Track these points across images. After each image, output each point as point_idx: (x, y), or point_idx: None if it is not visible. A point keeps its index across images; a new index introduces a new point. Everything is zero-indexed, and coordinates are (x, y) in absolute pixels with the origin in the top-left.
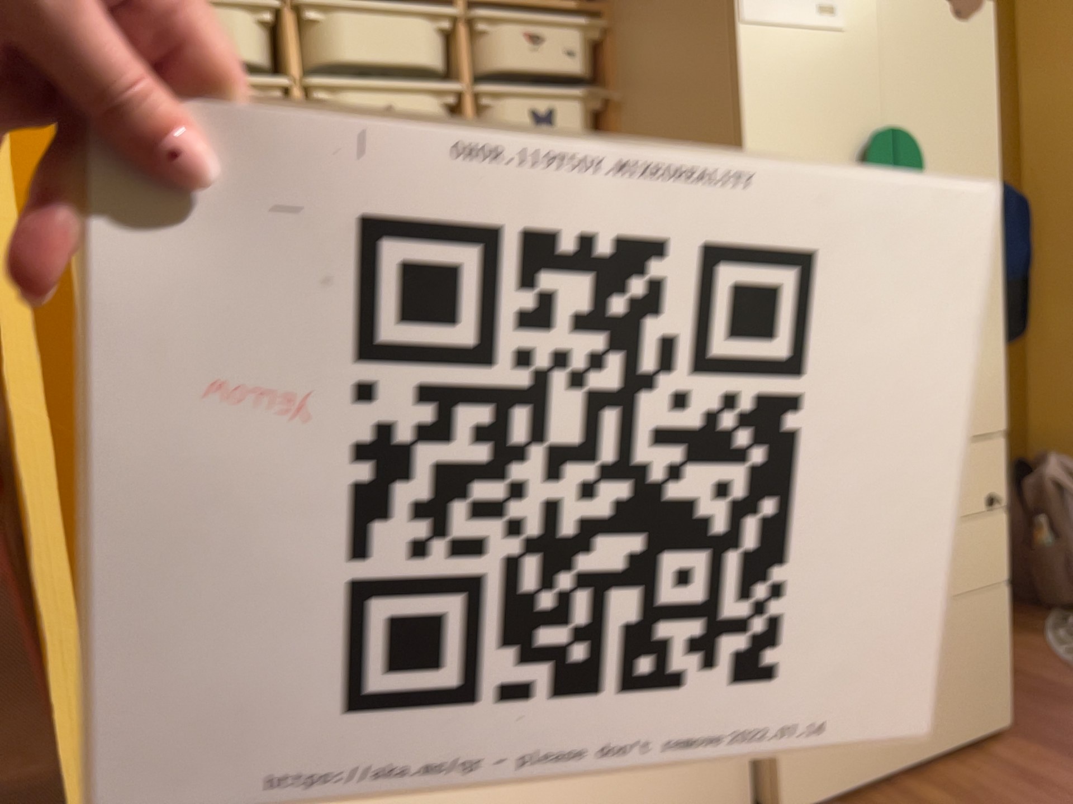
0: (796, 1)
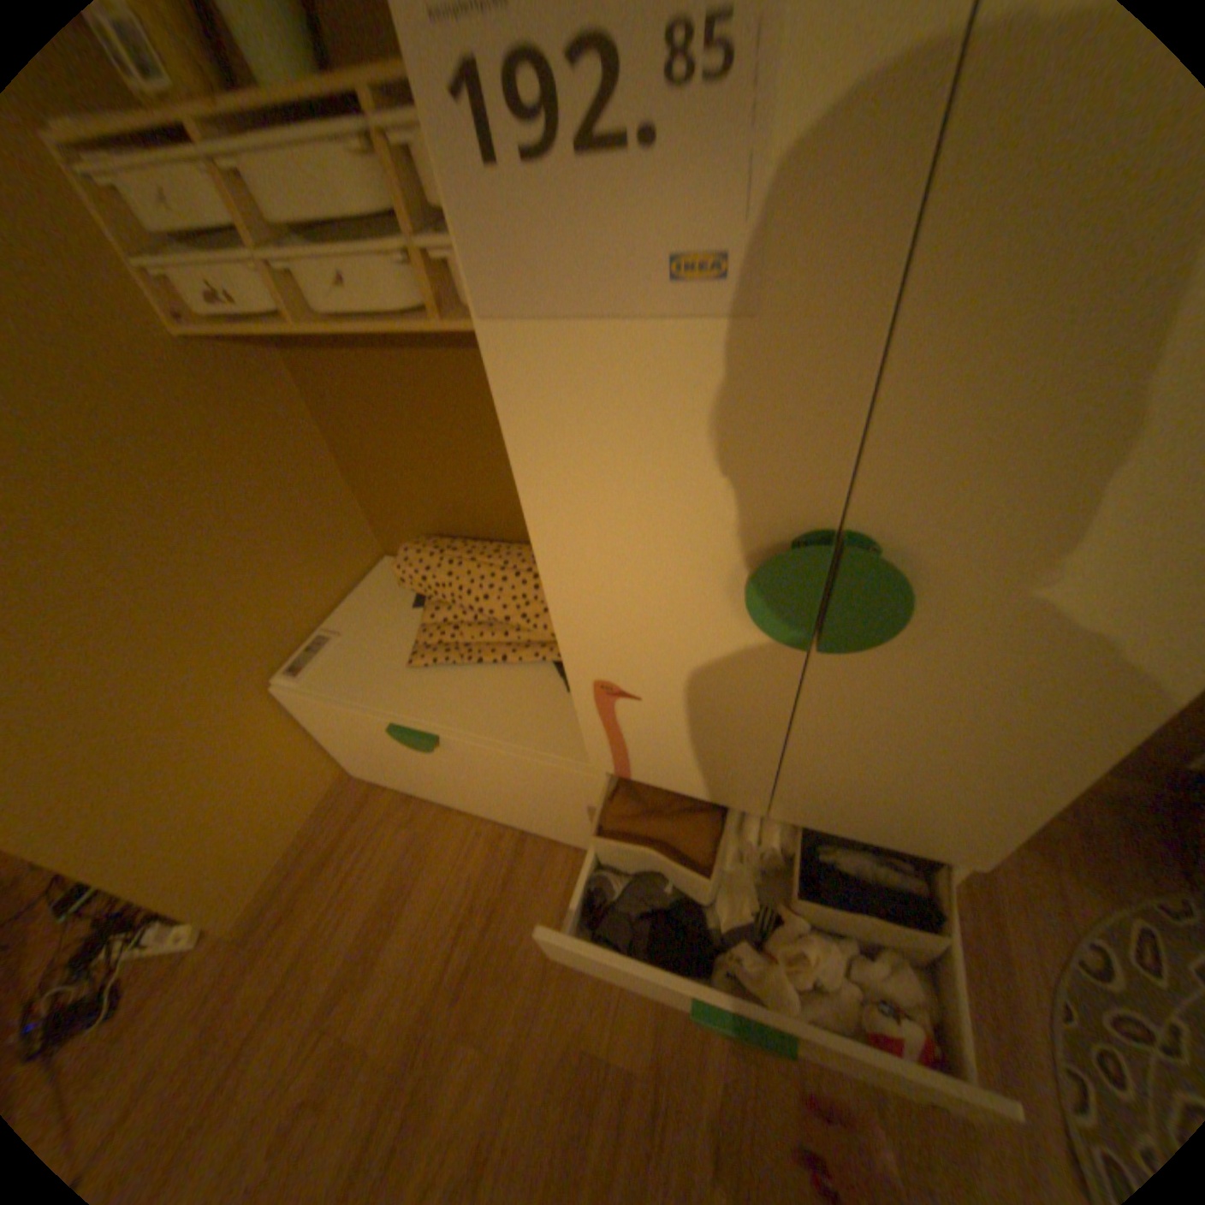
0: (598, 251)
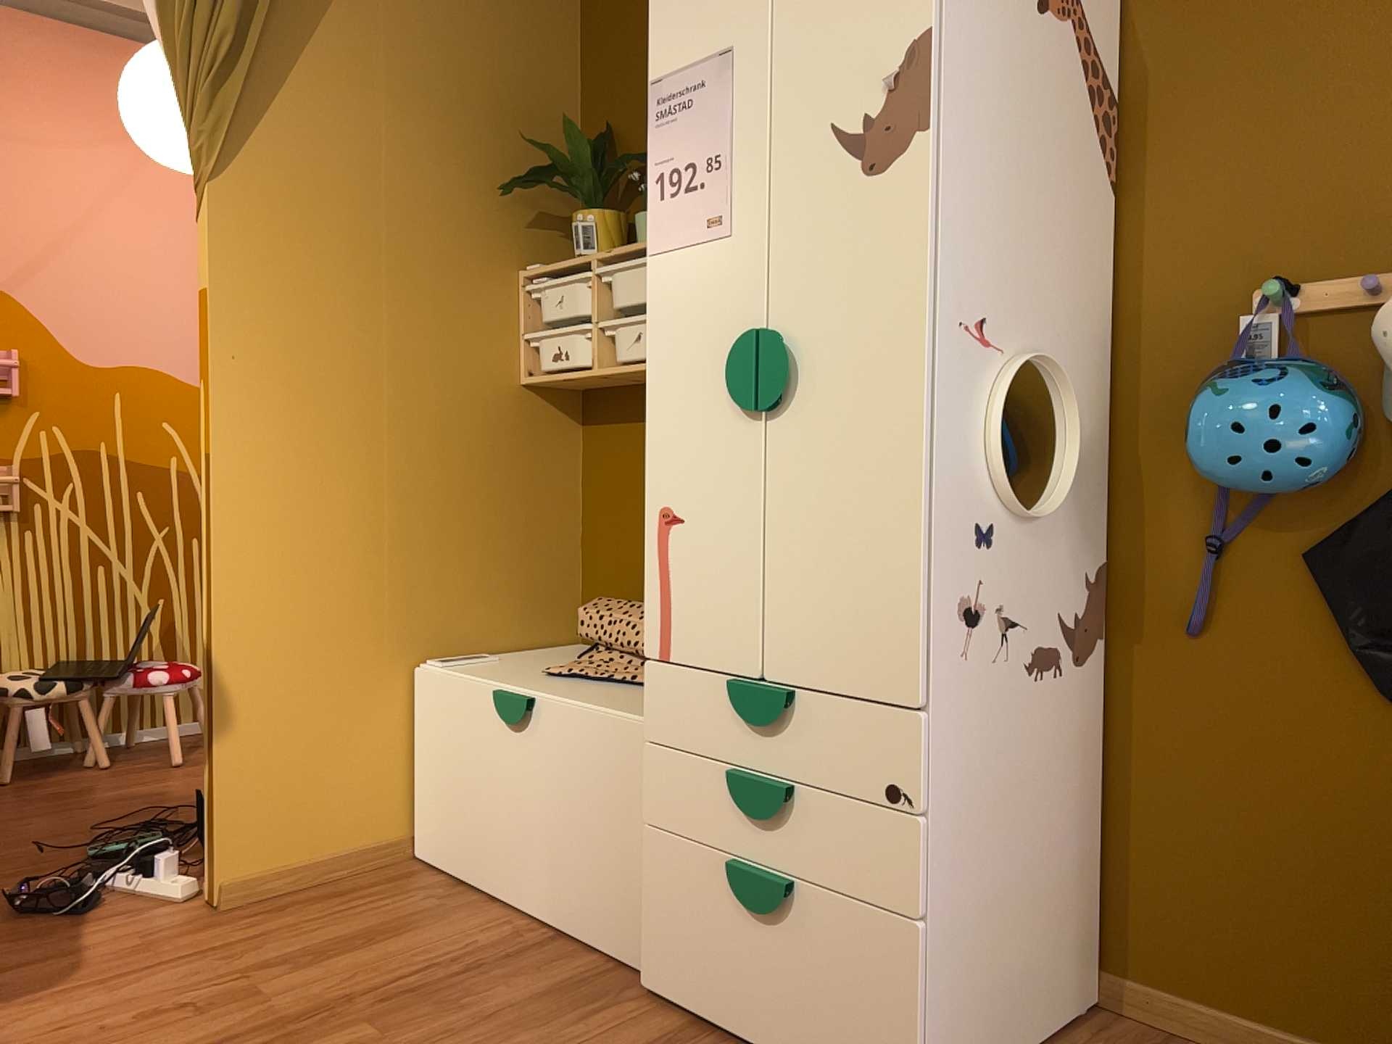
0: (688, 223)
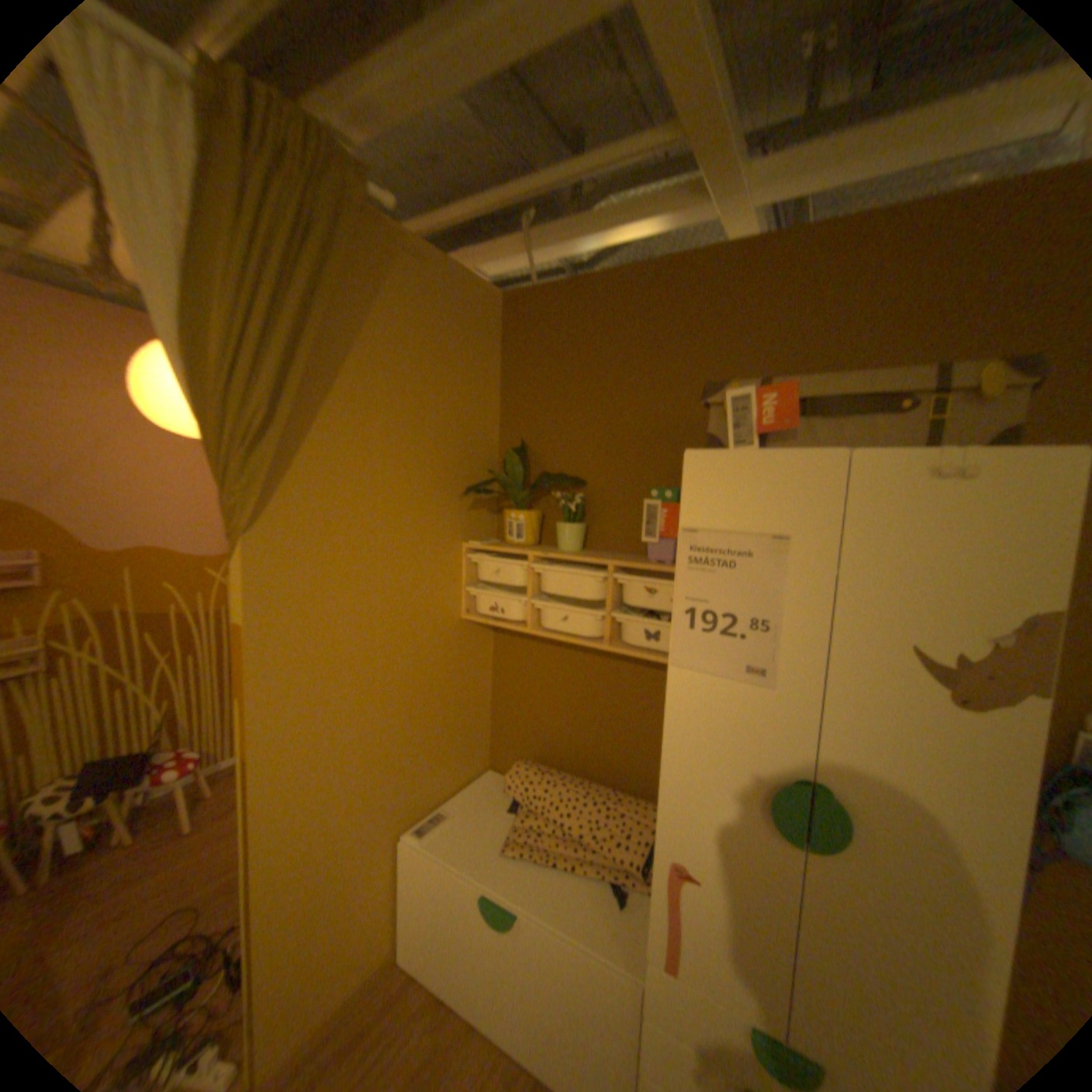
0: (721, 659)
